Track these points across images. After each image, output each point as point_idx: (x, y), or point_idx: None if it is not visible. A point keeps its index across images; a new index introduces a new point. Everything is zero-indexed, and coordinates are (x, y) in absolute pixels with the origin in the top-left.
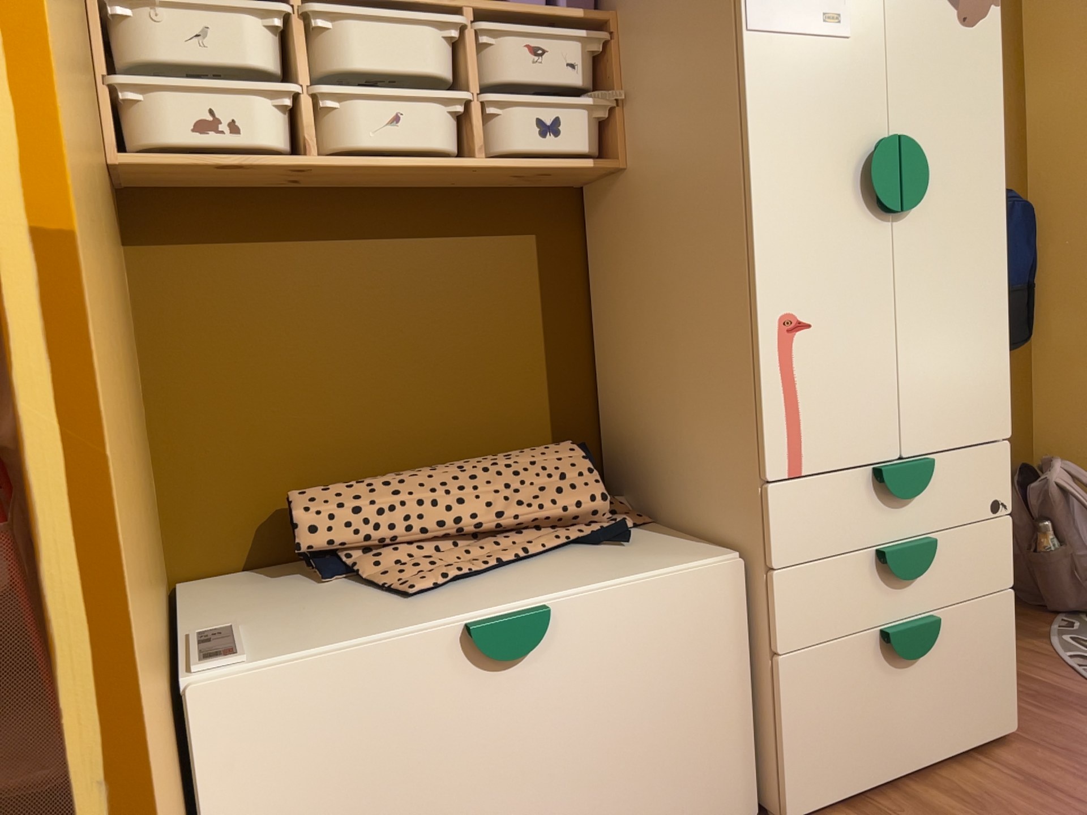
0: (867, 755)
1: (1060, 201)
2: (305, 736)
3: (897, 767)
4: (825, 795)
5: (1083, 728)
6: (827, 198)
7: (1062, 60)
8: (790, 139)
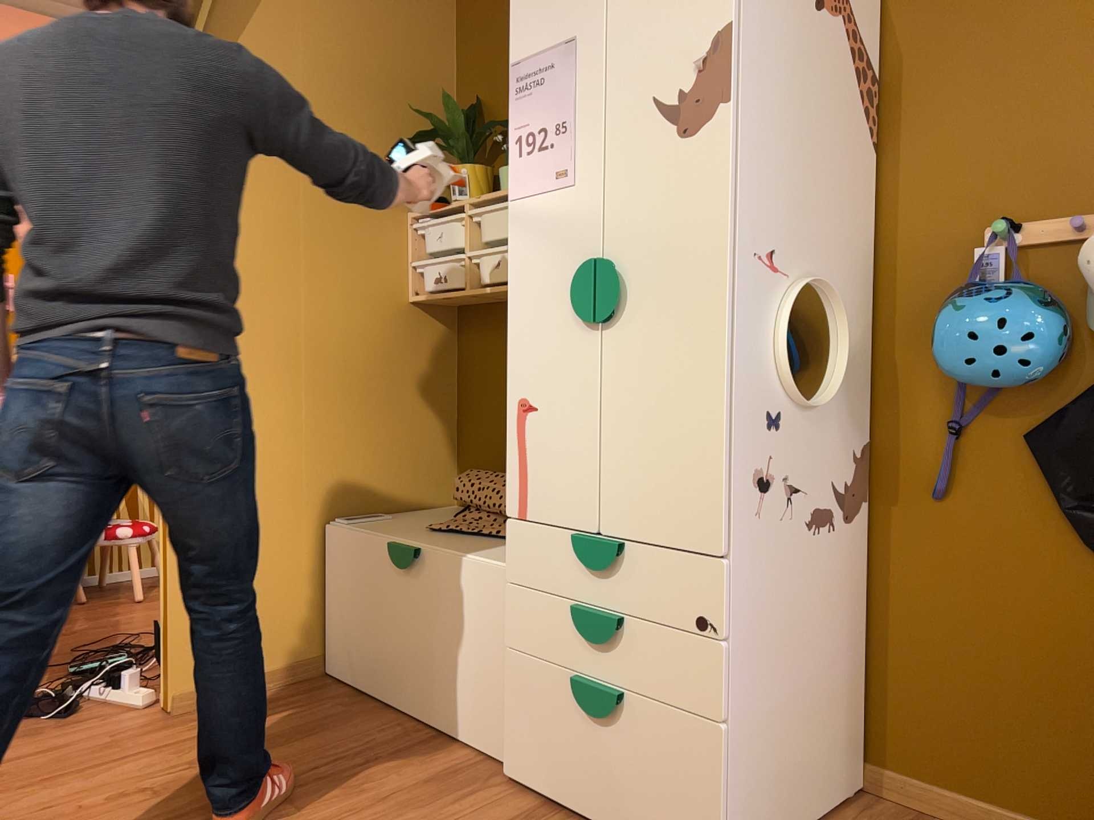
0: (560, 775)
1: None
2: (348, 563)
3: (584, 809)
4: (527, 779)
5: None
6: (552, 312)
7: None
8: (530, 270)
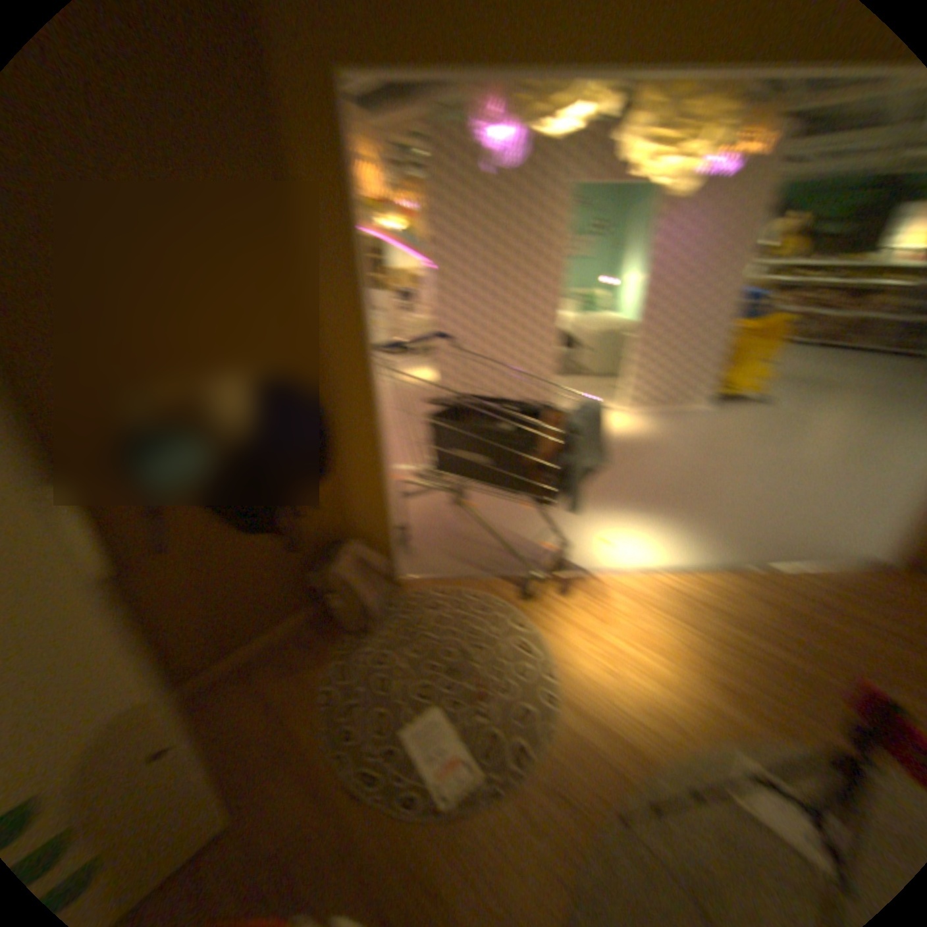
0: None
1: (340, 382)
2: None
3: None
4: None
5: (269, 806)
6: None
7: (327, 275)
8: None
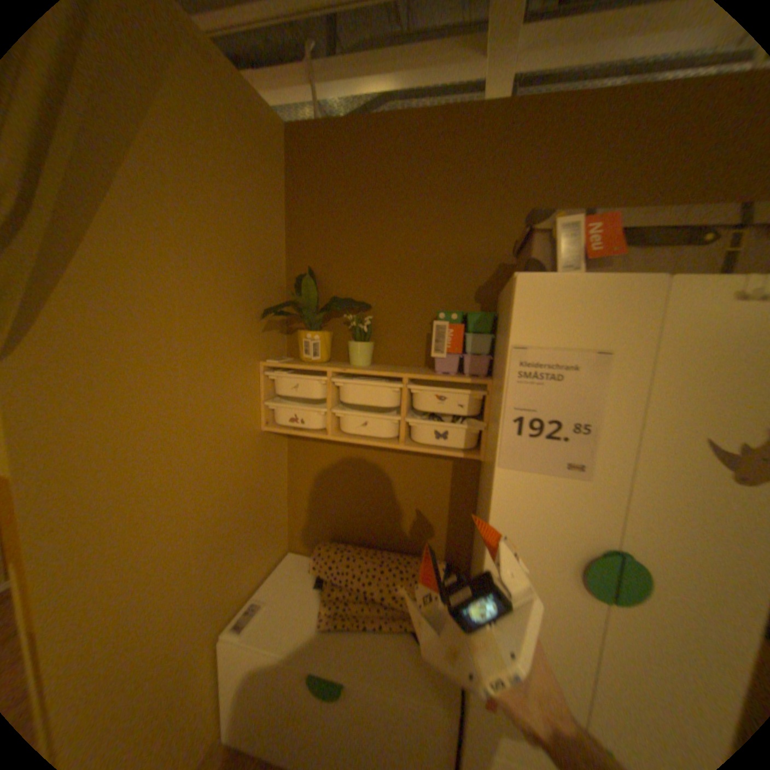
0: None
1: None
2: (250, 675)
3: None
4: None
5: None
6: (548, 574)
7: None
8: (522, 533)
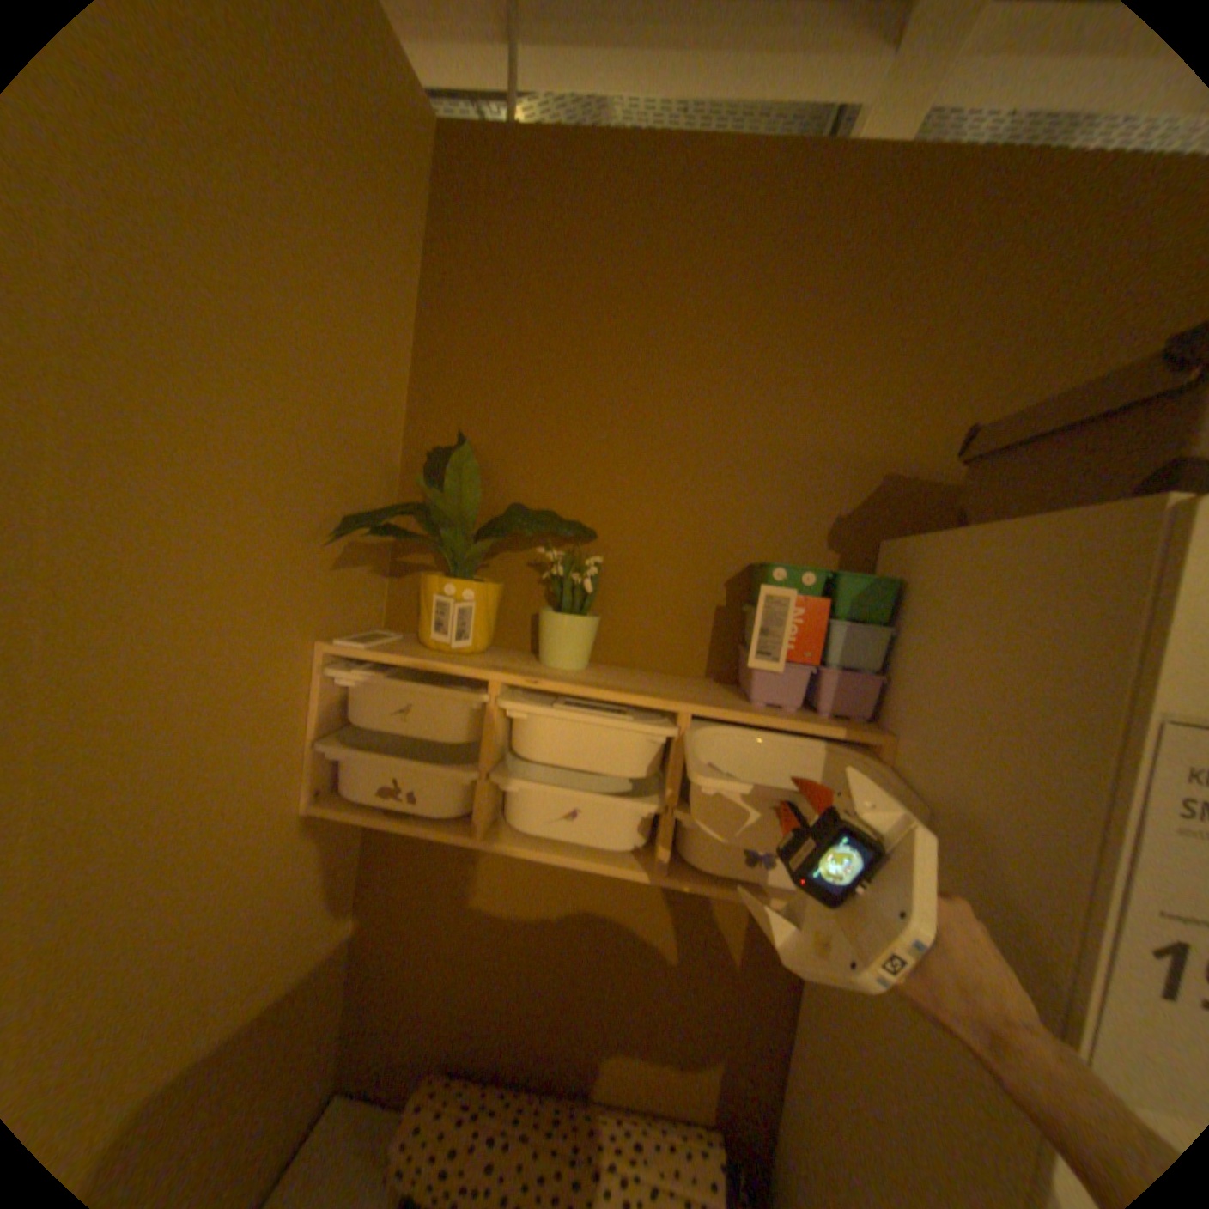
0: None
1: None
2: None
3: None
4: None
5: None
6: None
7: None
8: None
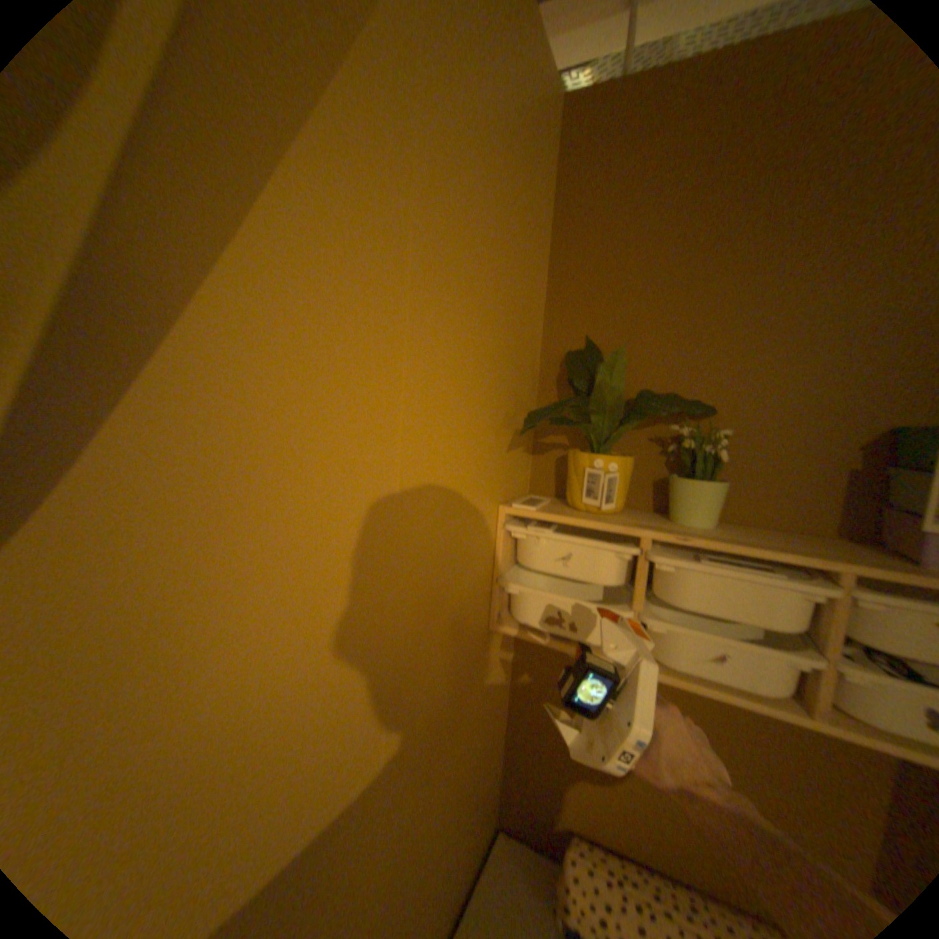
0: None
1: None
2: None
3: None
4: None
5: None
6: None
7: None
8: None
